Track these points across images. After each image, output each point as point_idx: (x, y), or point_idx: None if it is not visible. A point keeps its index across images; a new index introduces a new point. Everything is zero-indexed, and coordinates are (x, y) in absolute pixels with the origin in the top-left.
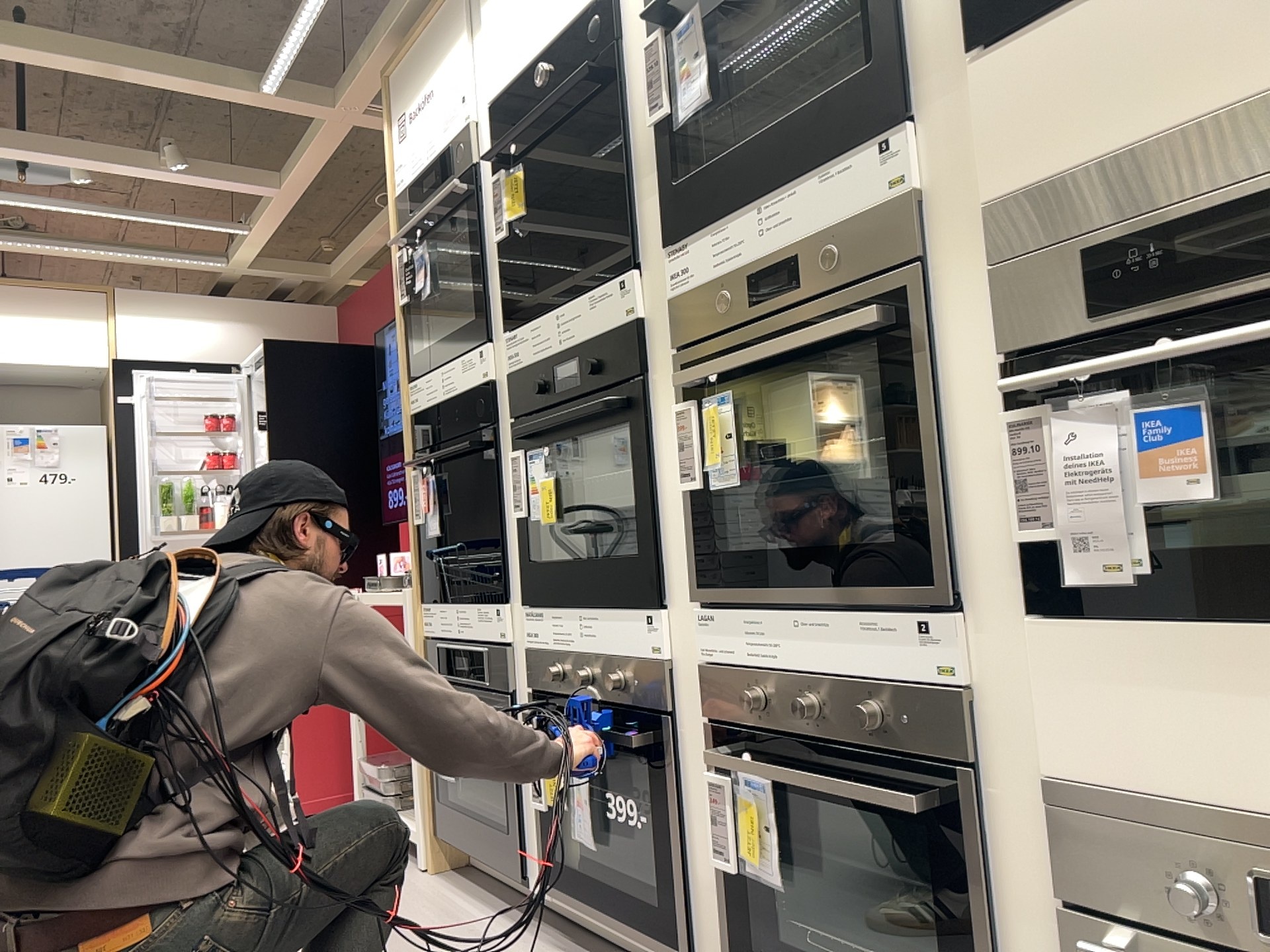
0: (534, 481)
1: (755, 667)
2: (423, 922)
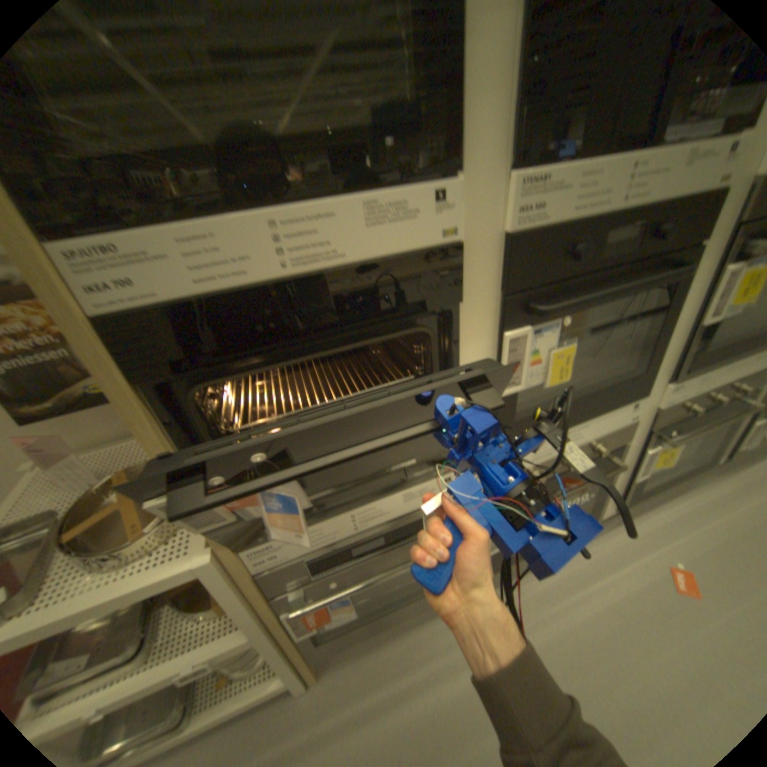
0: (542, 352)
1: (695, 397)
2: (420, 690)
